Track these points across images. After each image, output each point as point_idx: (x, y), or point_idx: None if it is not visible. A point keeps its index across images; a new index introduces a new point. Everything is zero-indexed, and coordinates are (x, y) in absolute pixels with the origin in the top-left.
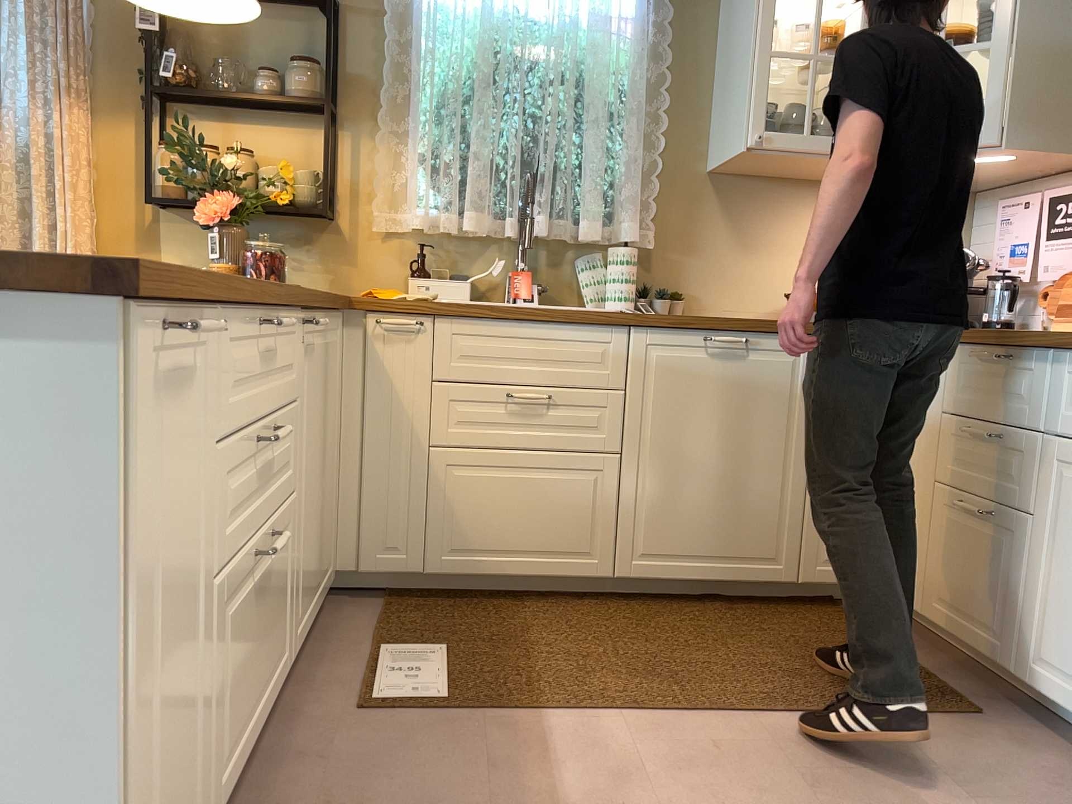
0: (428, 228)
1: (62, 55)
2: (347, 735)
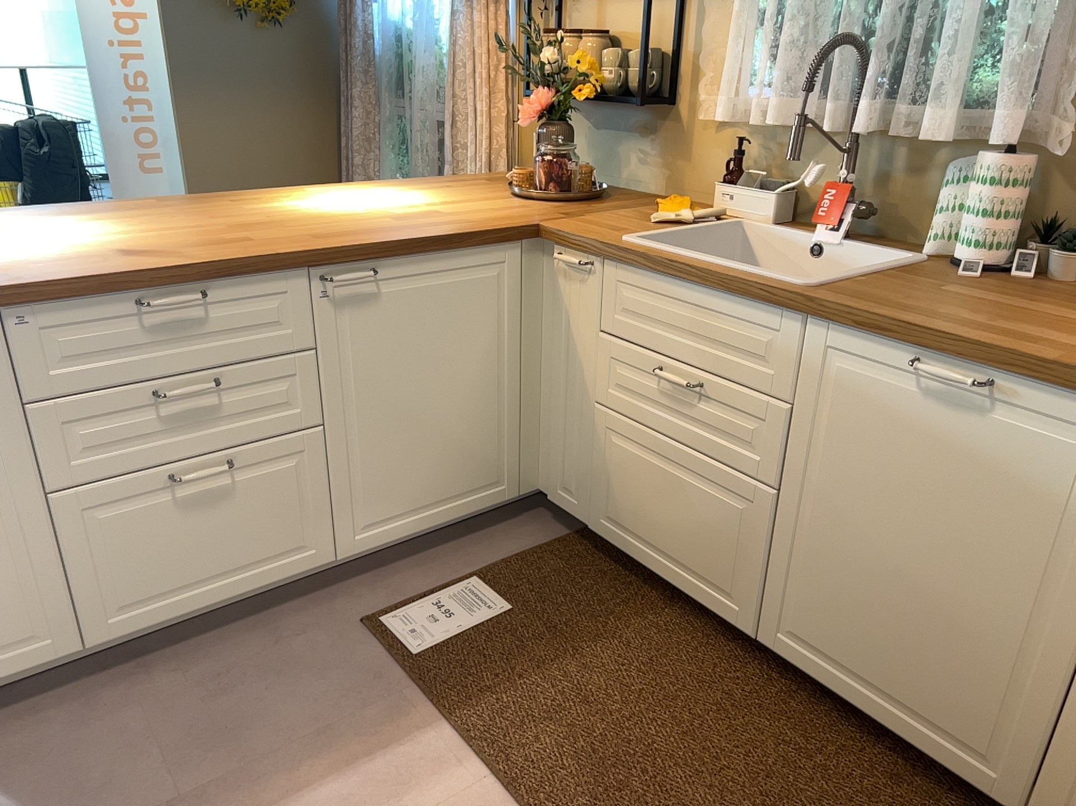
0: (738, 121)
1: None
2: (325, 635)
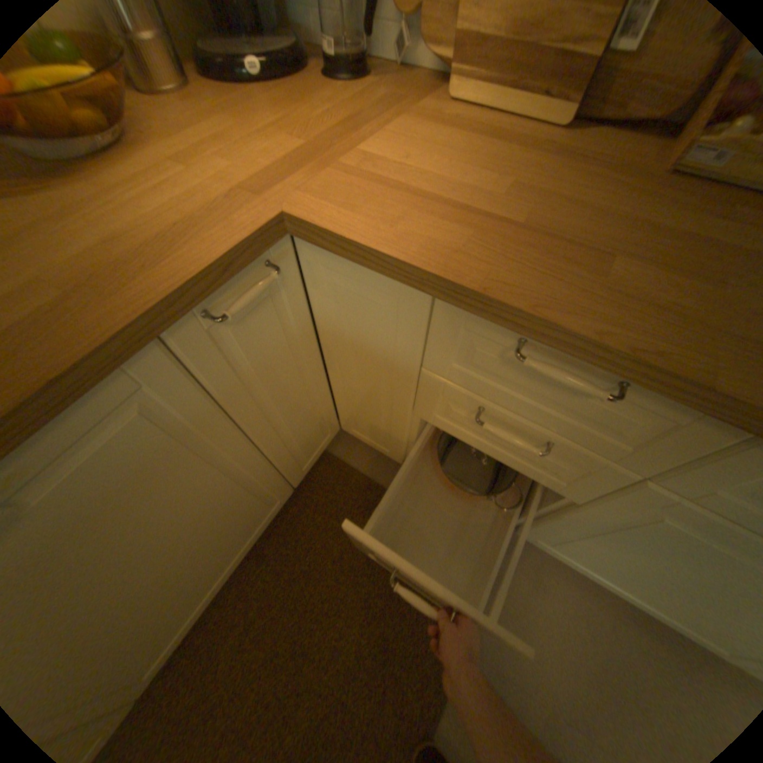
0: None
1: None
2: None
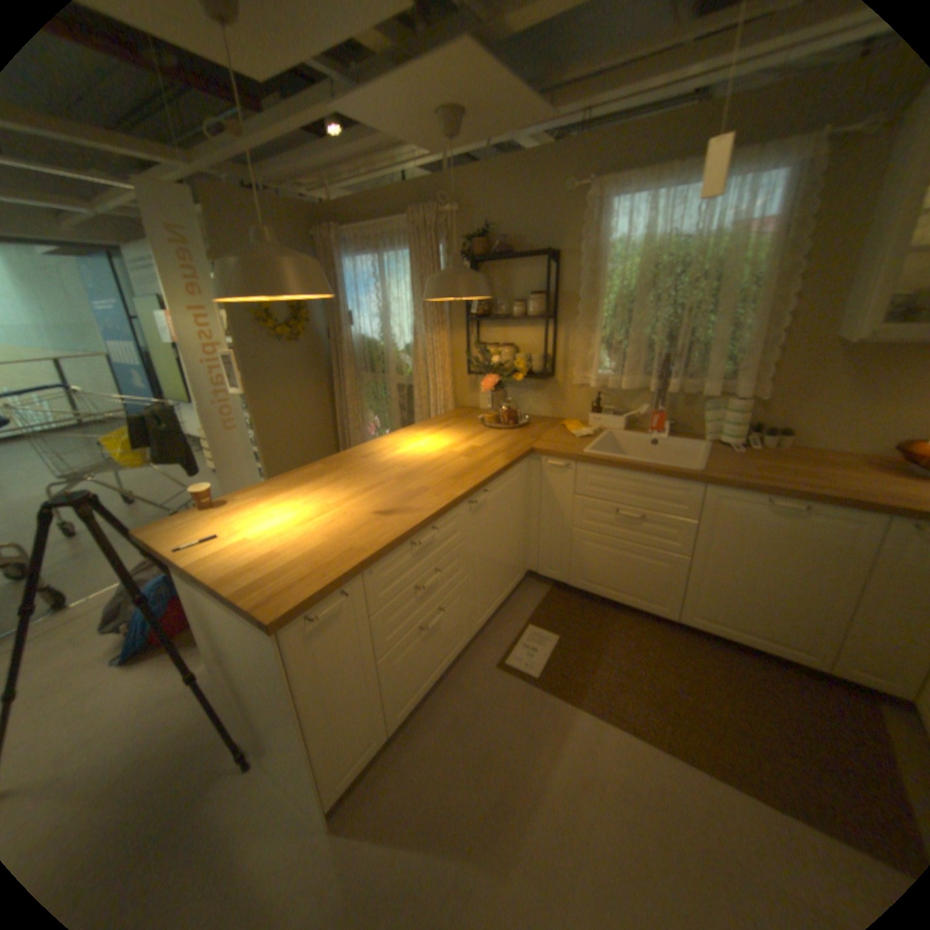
0: (600, 385)
1: (431, 307)
2: (485, 682)
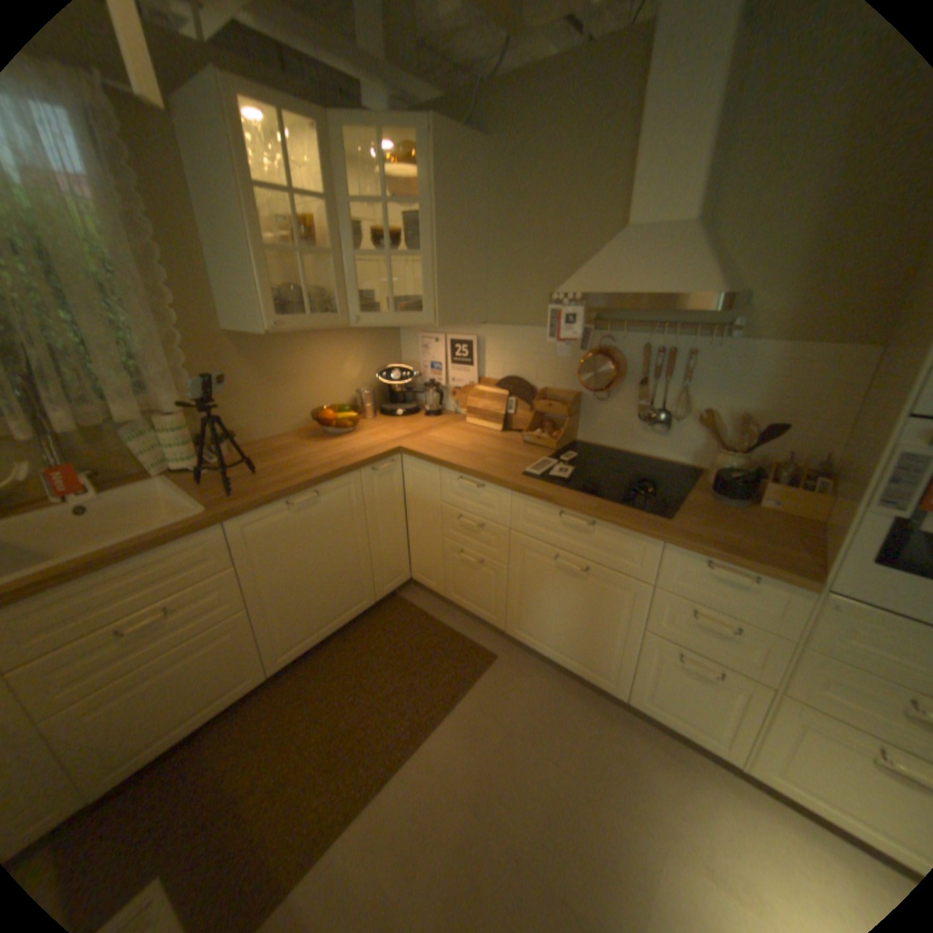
0: None
1: None
2: None
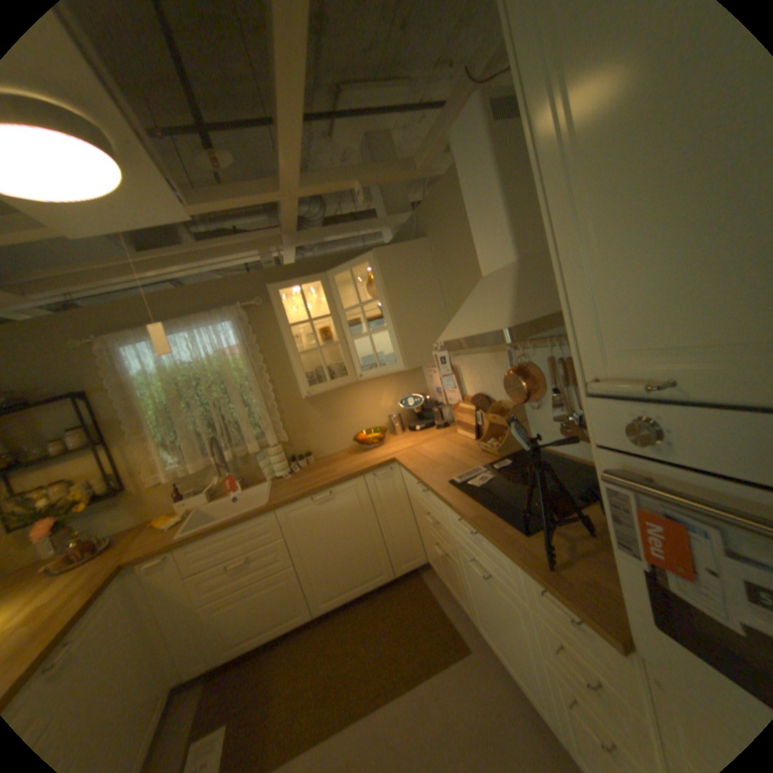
0: (173, 478)
1: None
2: None
